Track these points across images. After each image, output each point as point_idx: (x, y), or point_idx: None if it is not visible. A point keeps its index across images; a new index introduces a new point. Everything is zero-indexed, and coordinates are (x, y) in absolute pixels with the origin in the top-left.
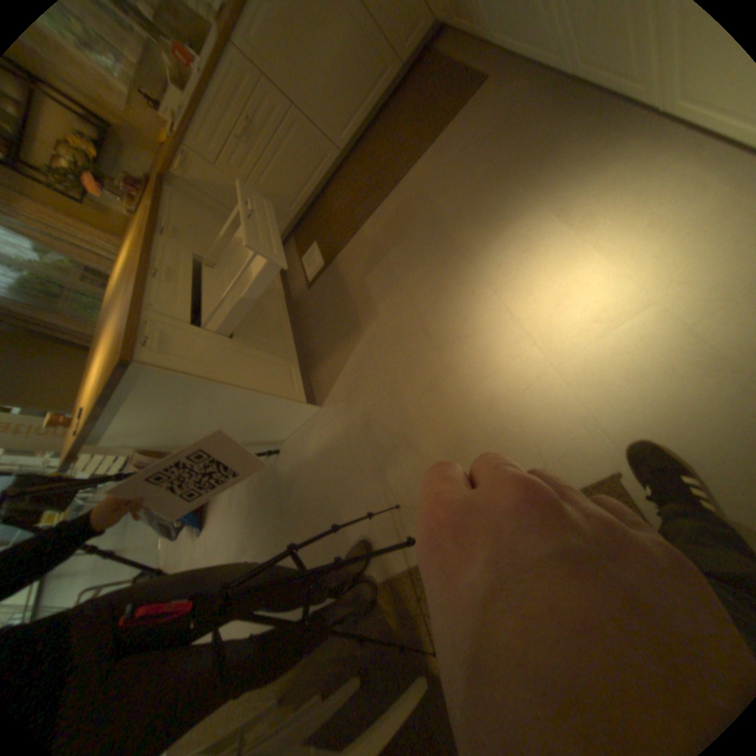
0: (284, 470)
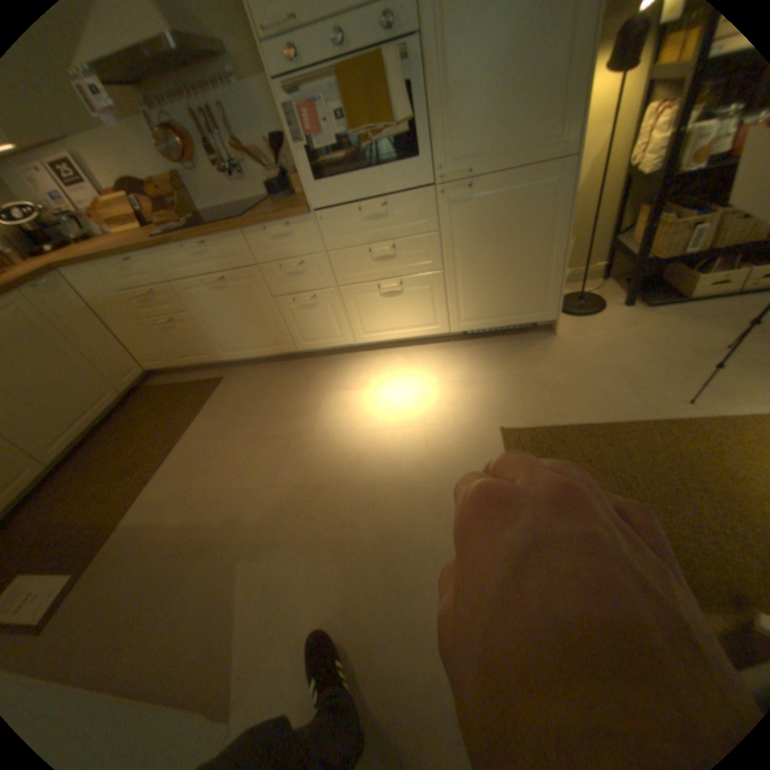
0: None
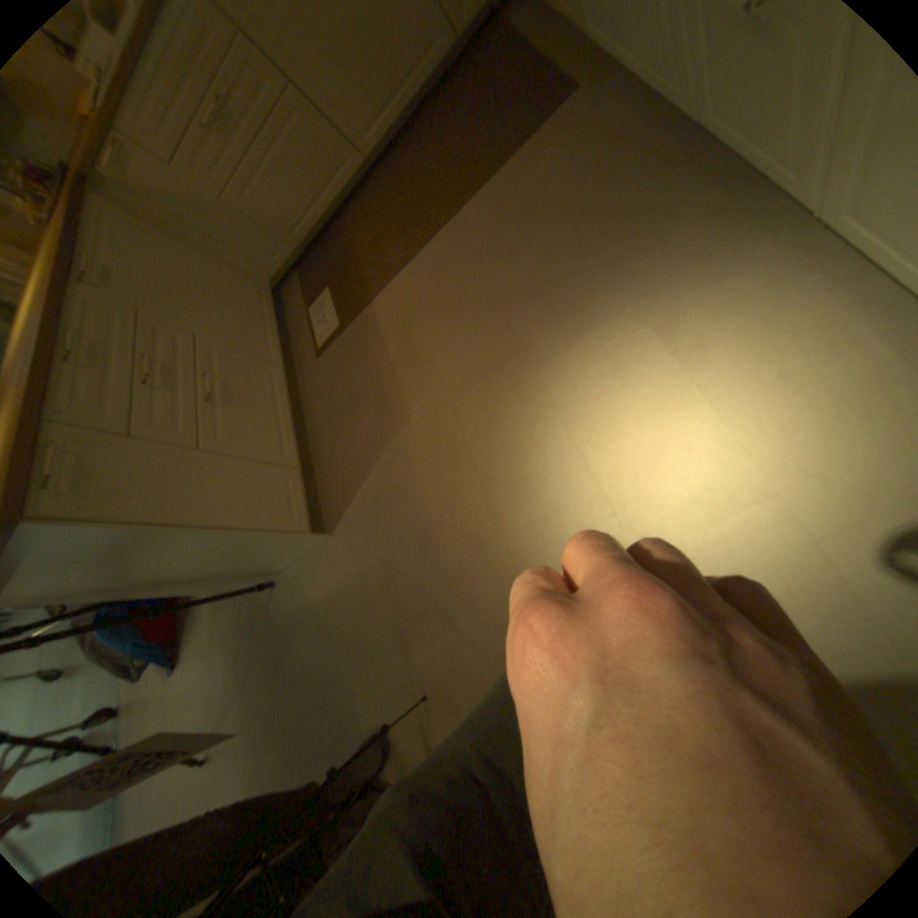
0: (280, 609)
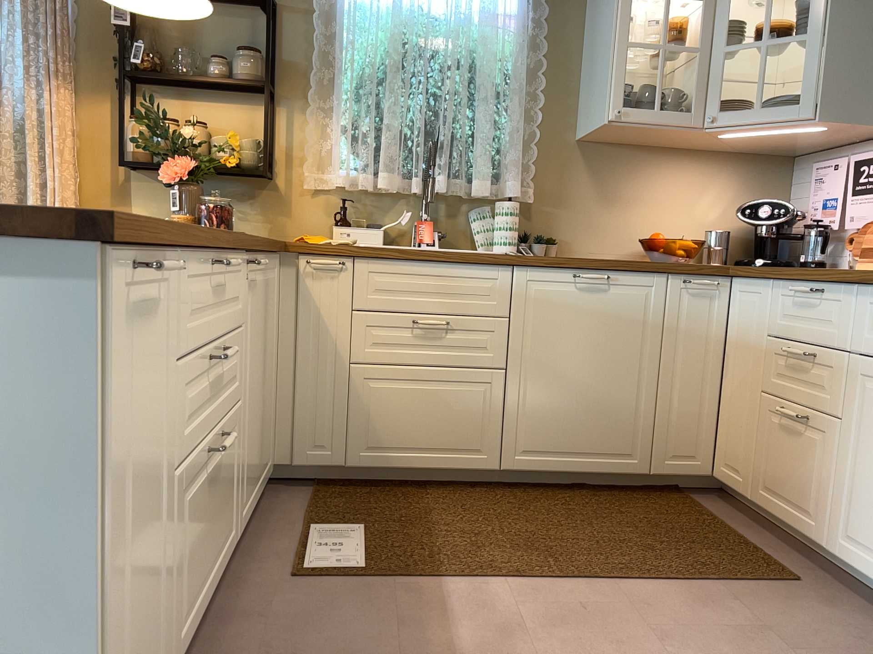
0: None
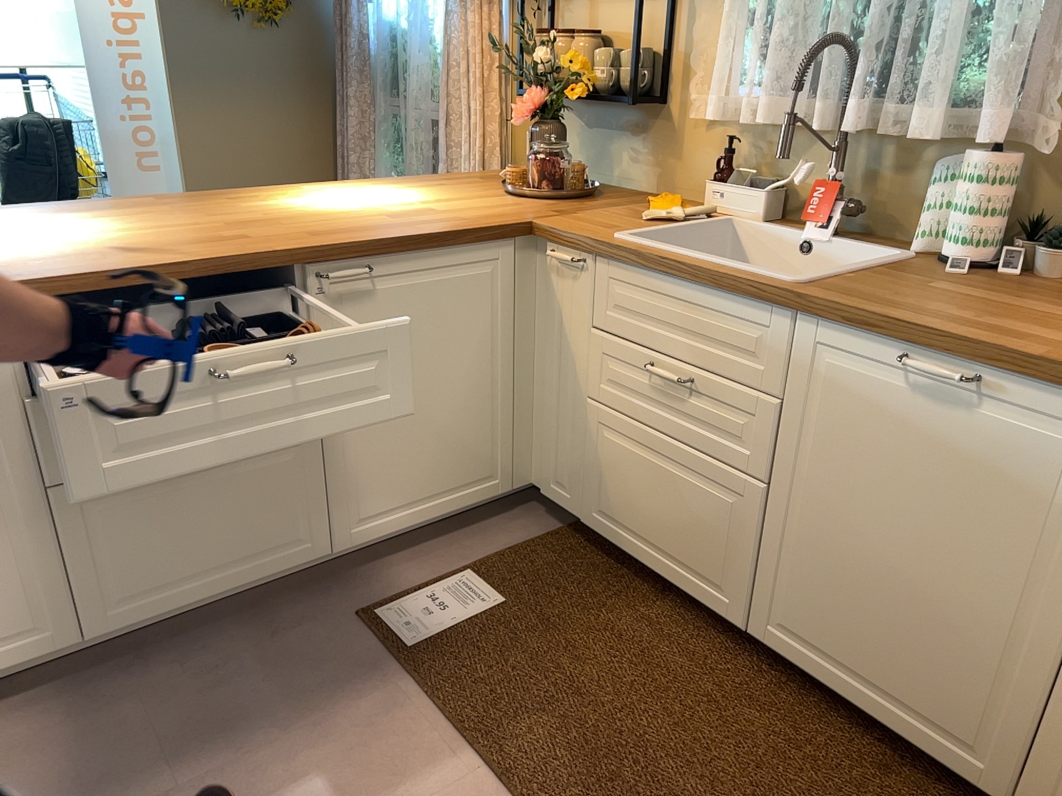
0: None
